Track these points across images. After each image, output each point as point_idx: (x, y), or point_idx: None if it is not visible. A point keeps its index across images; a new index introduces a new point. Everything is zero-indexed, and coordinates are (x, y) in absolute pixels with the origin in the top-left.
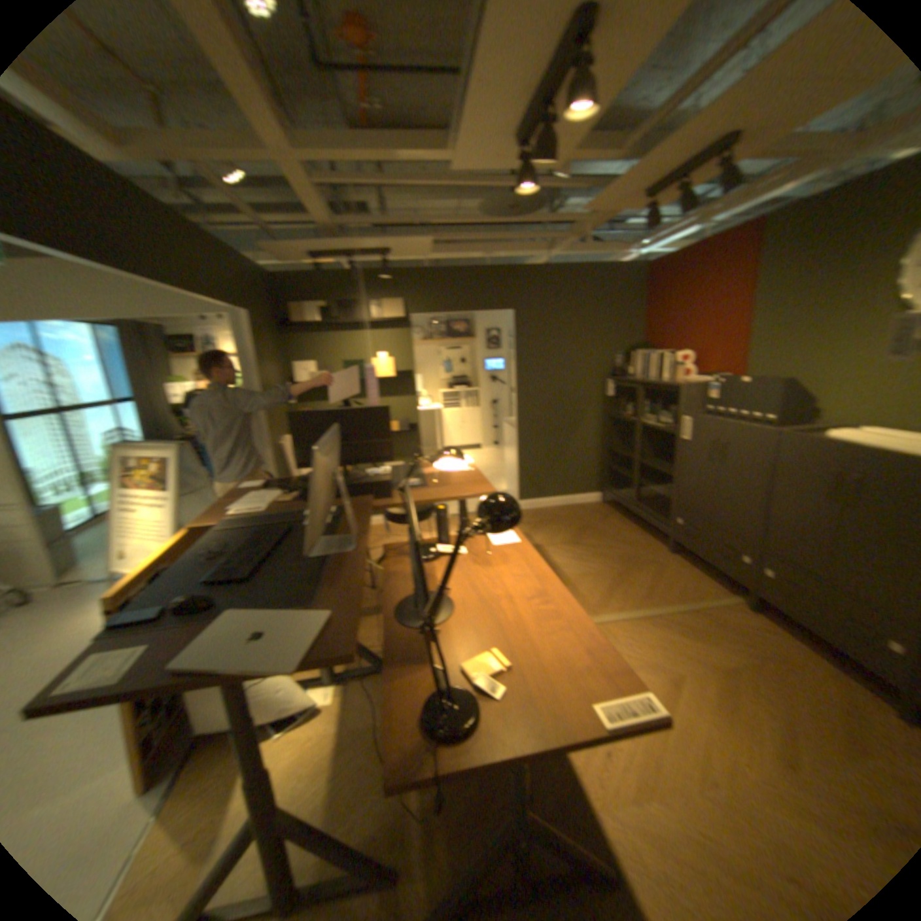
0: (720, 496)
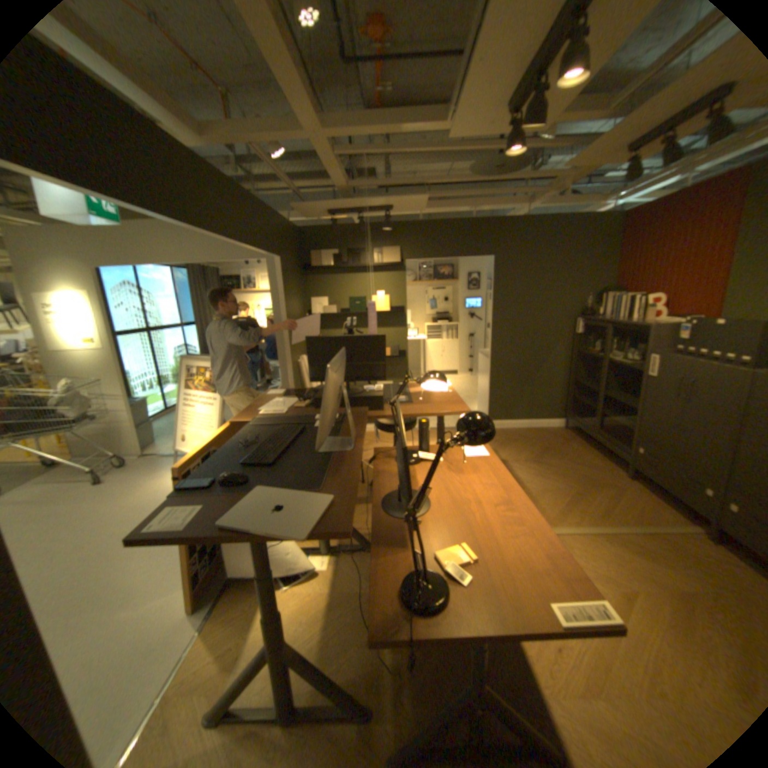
0: (685, 430)
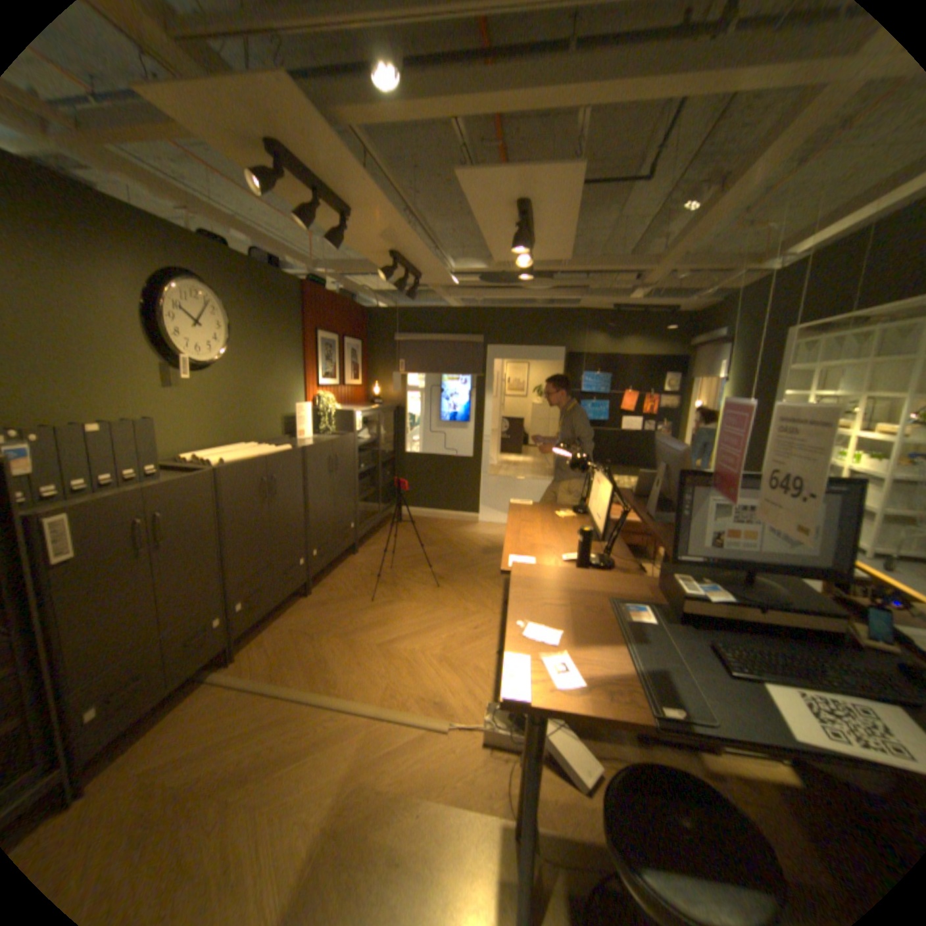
0: (163, 592)
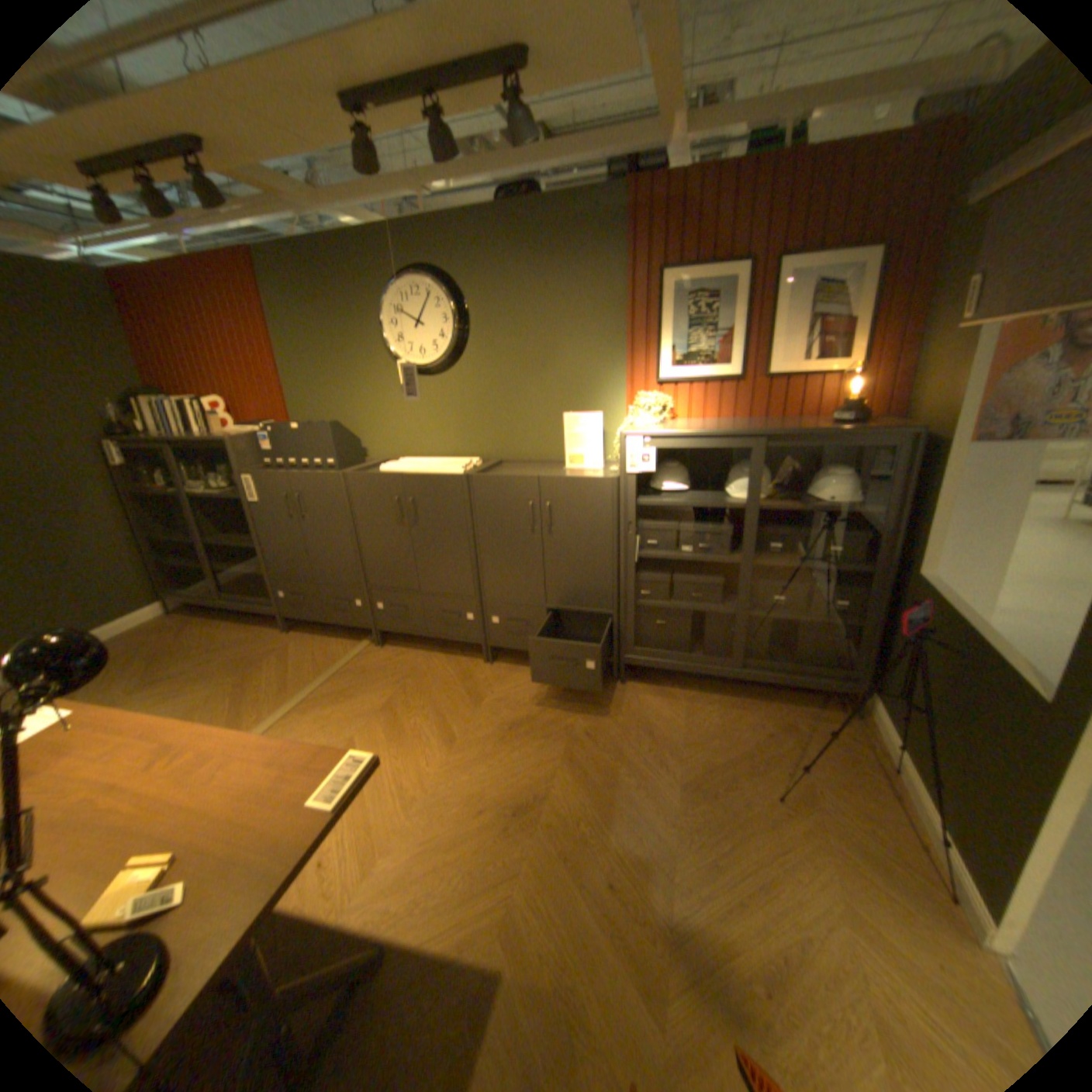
0: (312, 553)
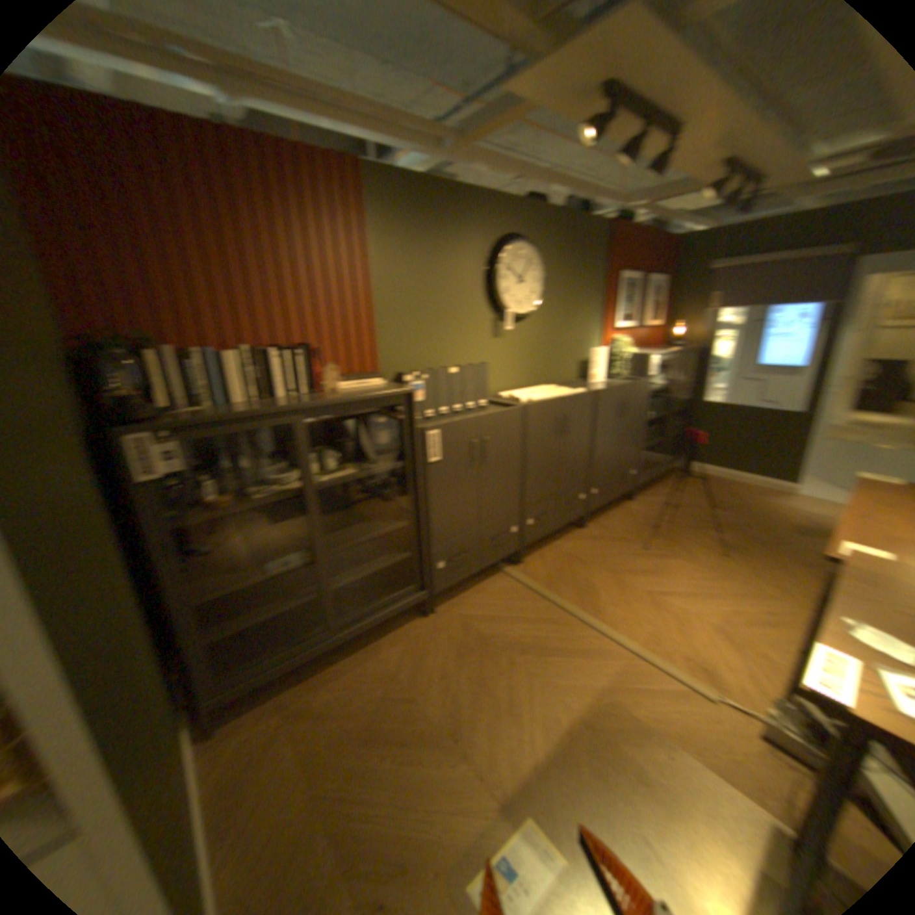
0: (483, 496)
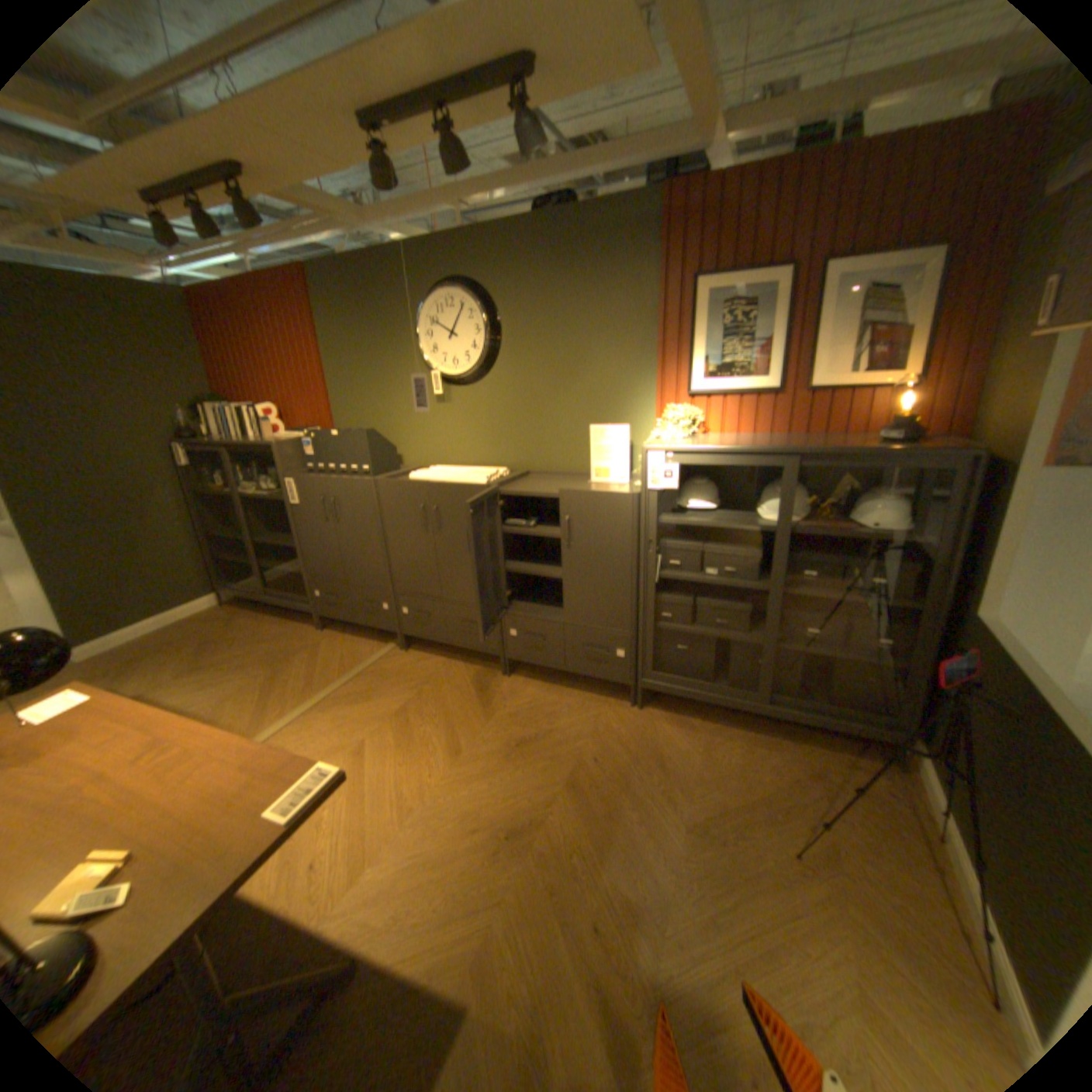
0: (345, 555)
